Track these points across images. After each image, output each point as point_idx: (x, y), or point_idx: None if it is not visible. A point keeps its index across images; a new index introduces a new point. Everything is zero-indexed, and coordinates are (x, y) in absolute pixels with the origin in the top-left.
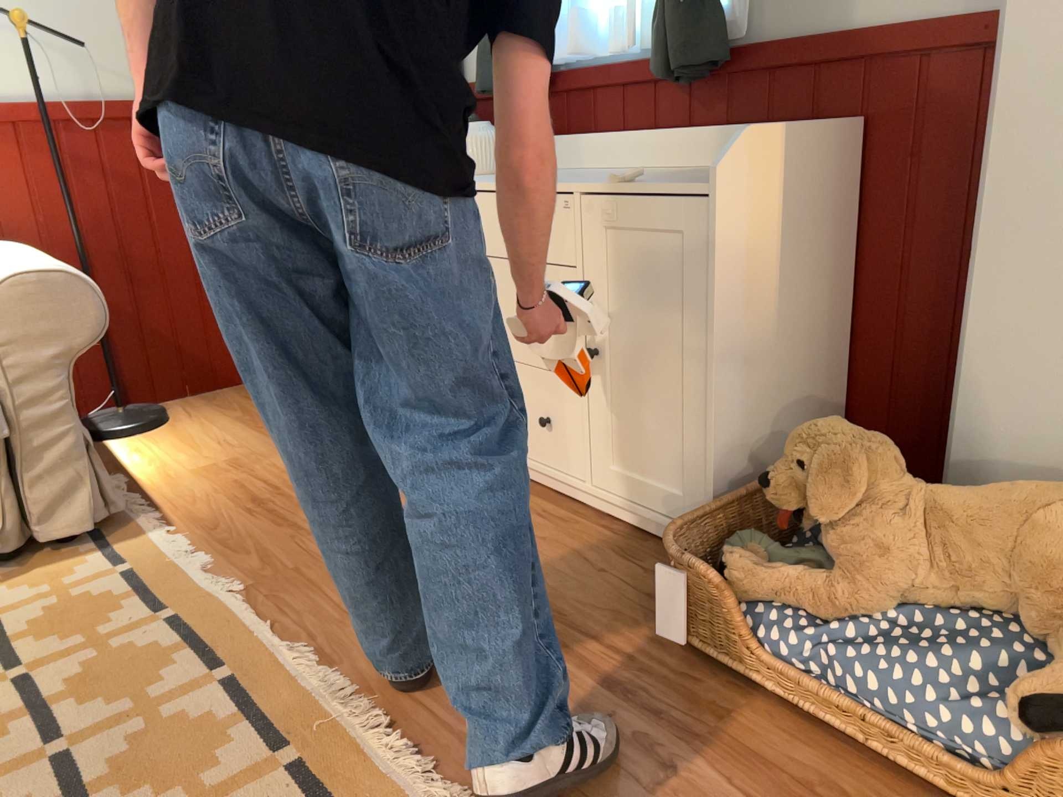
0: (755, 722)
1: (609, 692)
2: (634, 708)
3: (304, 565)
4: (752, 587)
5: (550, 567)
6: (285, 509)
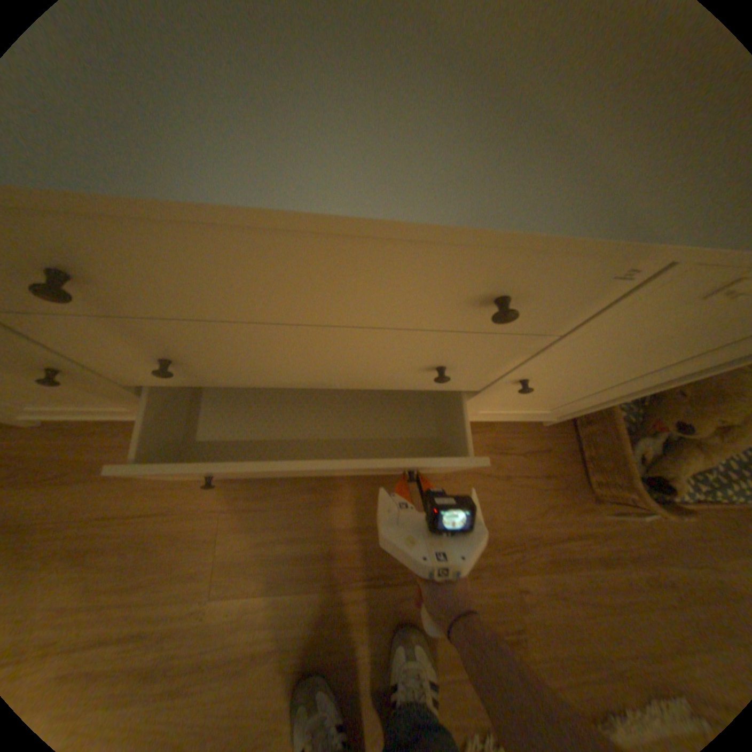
0: (662, 521)
1: (615, 568)
2: (630, 565)
3: (344, 684)
4: (678, 485)
5: (483, 501)
6: (204, 649)
